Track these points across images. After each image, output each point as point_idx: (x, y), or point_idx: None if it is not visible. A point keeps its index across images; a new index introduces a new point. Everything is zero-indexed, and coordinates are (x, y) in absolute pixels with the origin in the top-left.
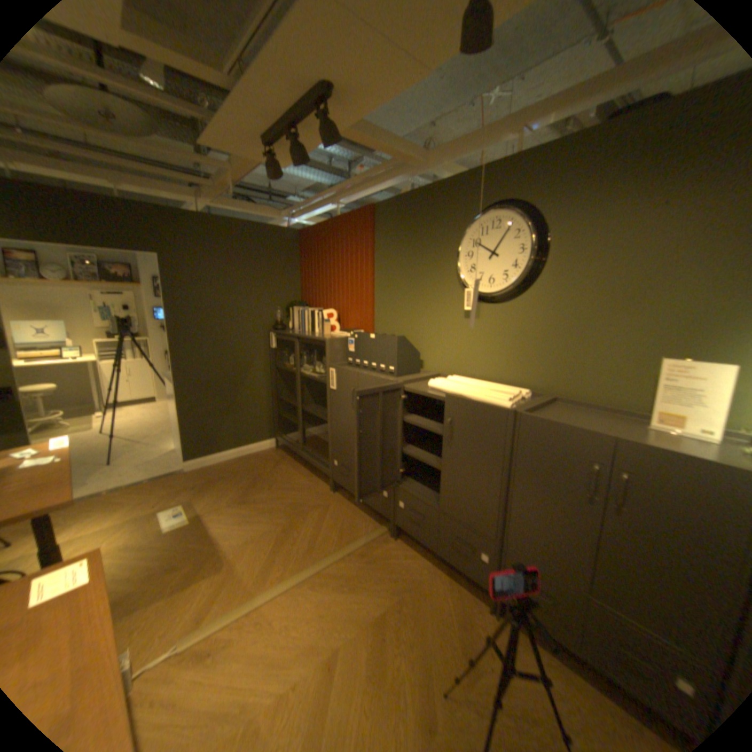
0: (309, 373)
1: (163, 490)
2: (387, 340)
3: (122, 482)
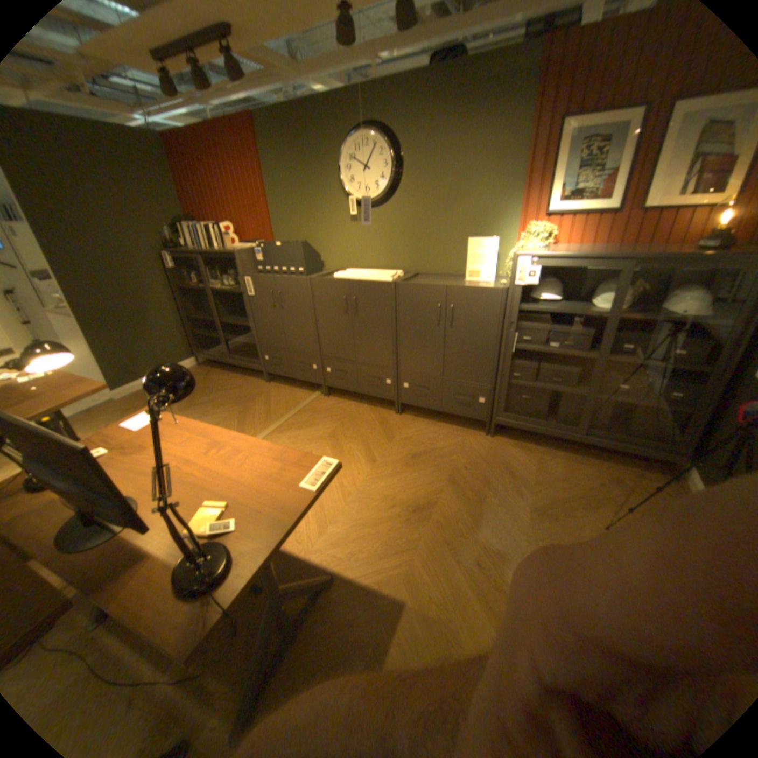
0: (221, 287)
1: (106, 415)
2: (294, 246)
3: None
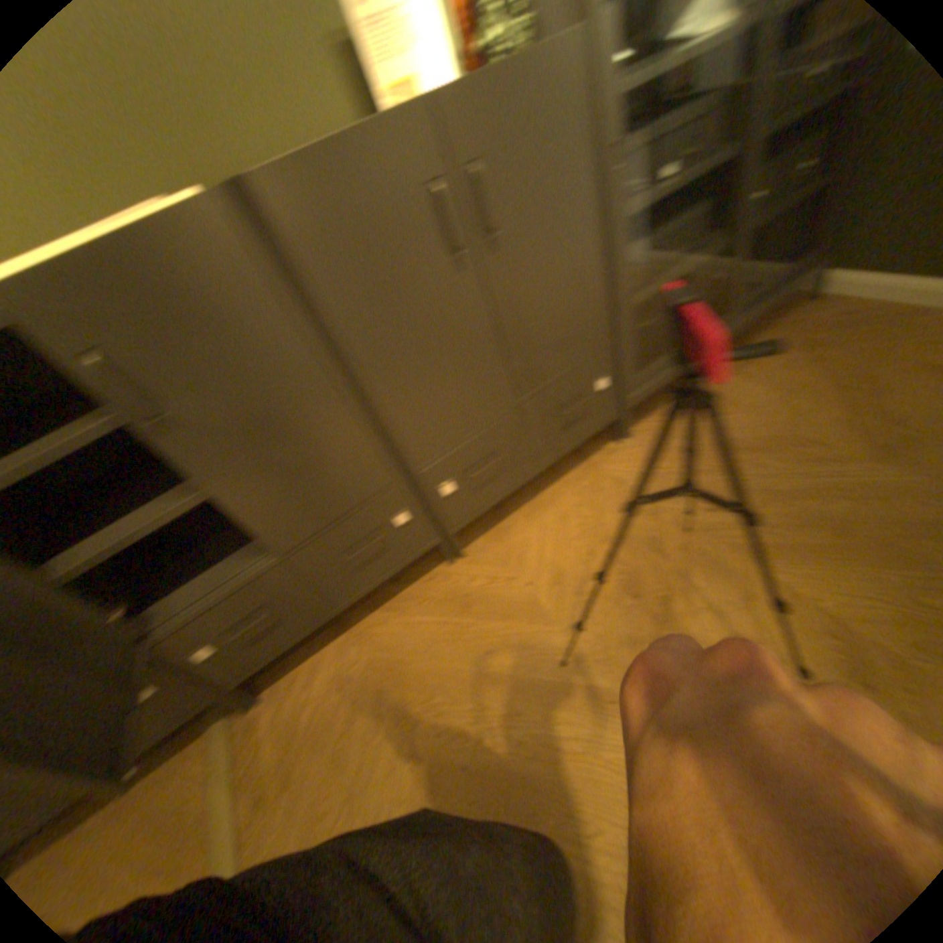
0: None
1: None
2: None
3: None
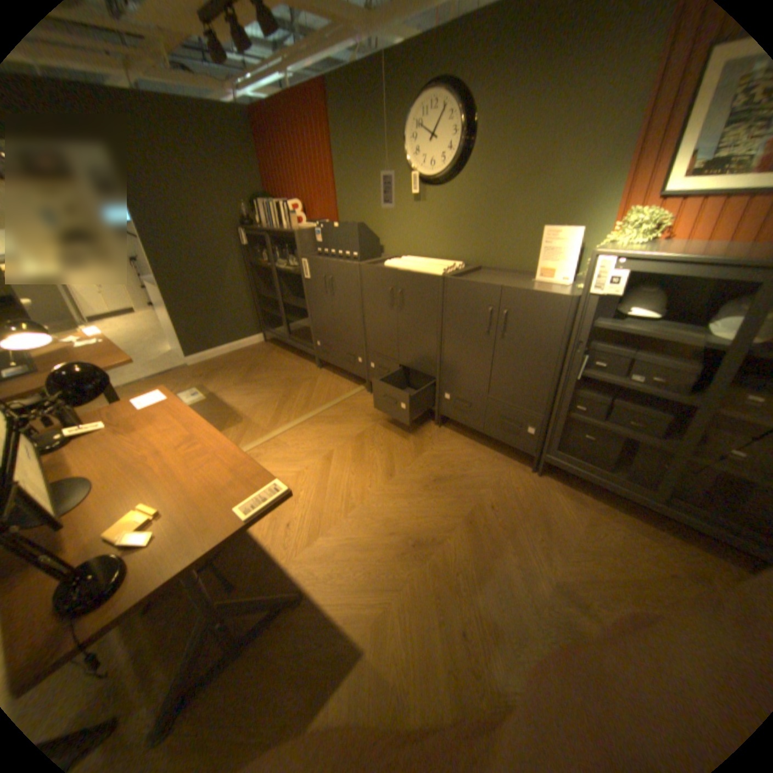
0: (284, 267)
1: (175, 379)
2: (349, 228)
3: (137, 377)
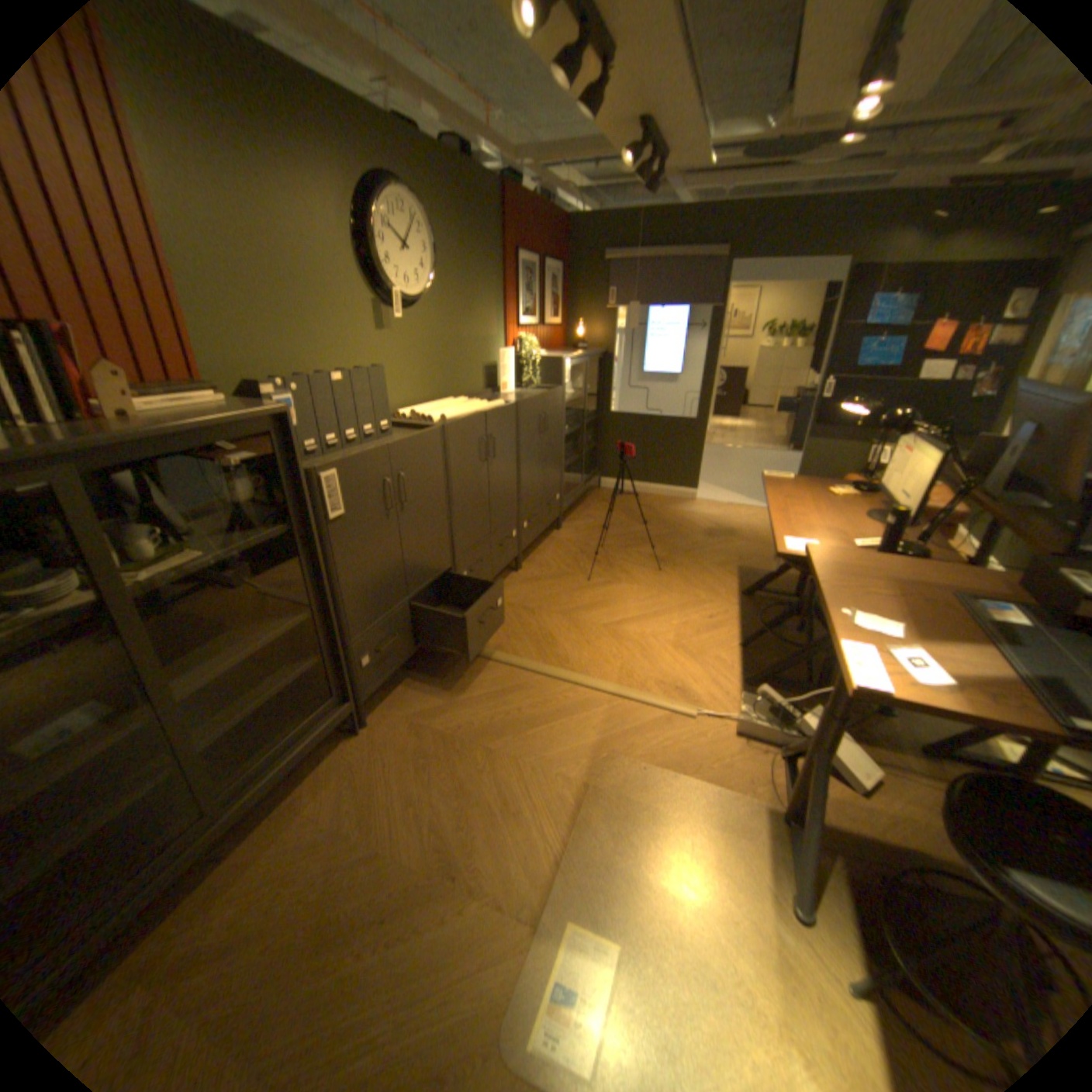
0: (140, 576)
1: None
2: (370, 377)
3: None
